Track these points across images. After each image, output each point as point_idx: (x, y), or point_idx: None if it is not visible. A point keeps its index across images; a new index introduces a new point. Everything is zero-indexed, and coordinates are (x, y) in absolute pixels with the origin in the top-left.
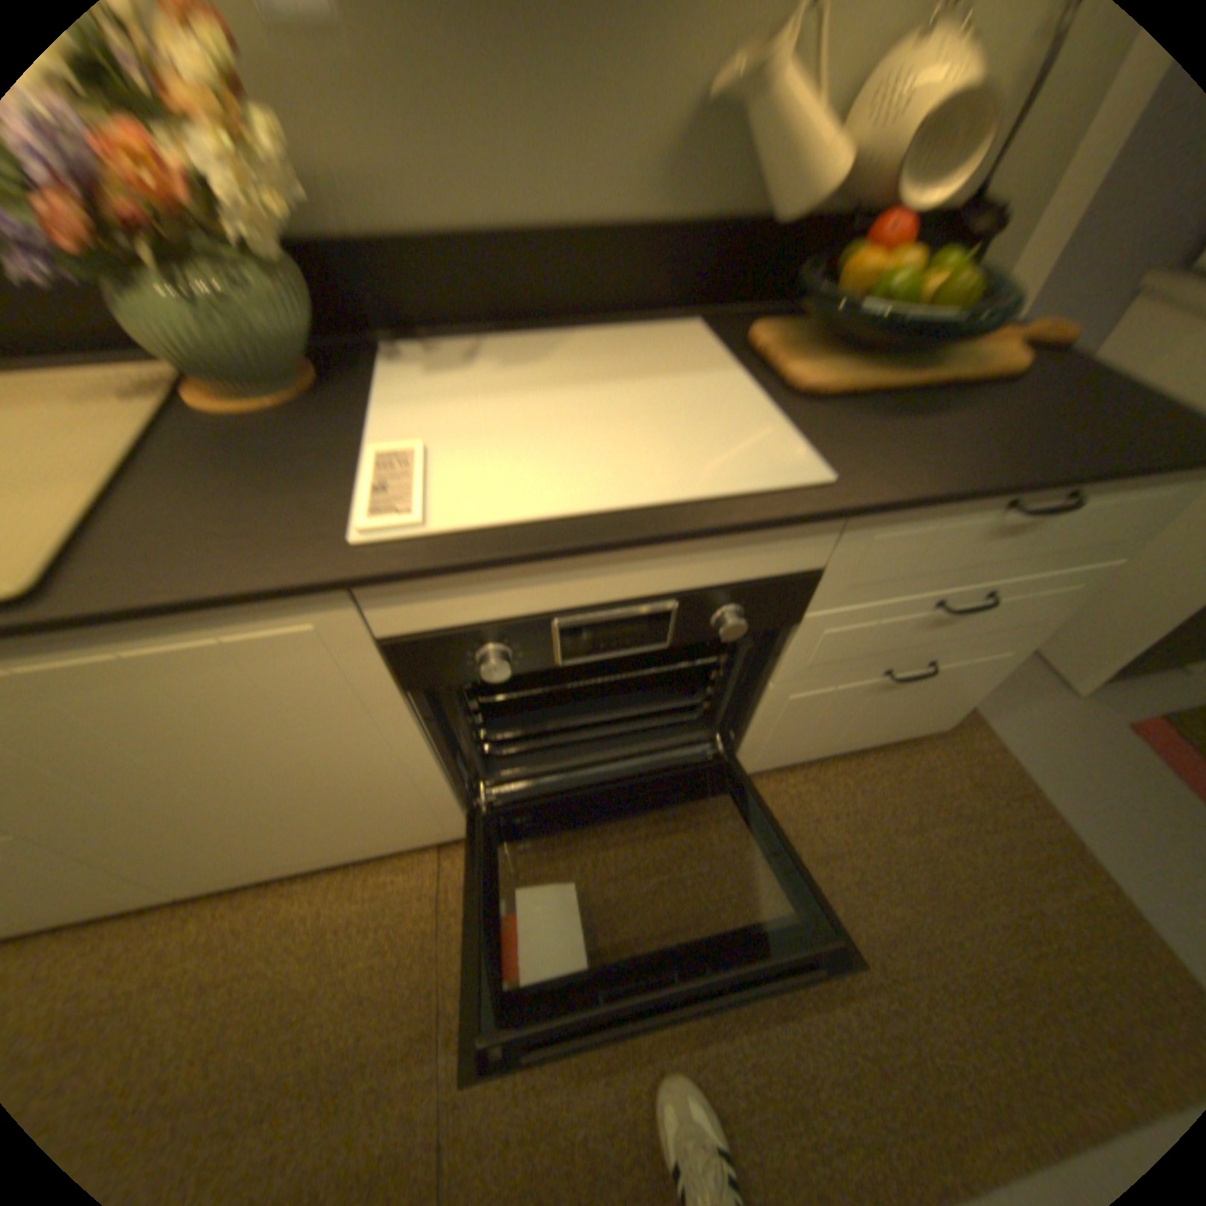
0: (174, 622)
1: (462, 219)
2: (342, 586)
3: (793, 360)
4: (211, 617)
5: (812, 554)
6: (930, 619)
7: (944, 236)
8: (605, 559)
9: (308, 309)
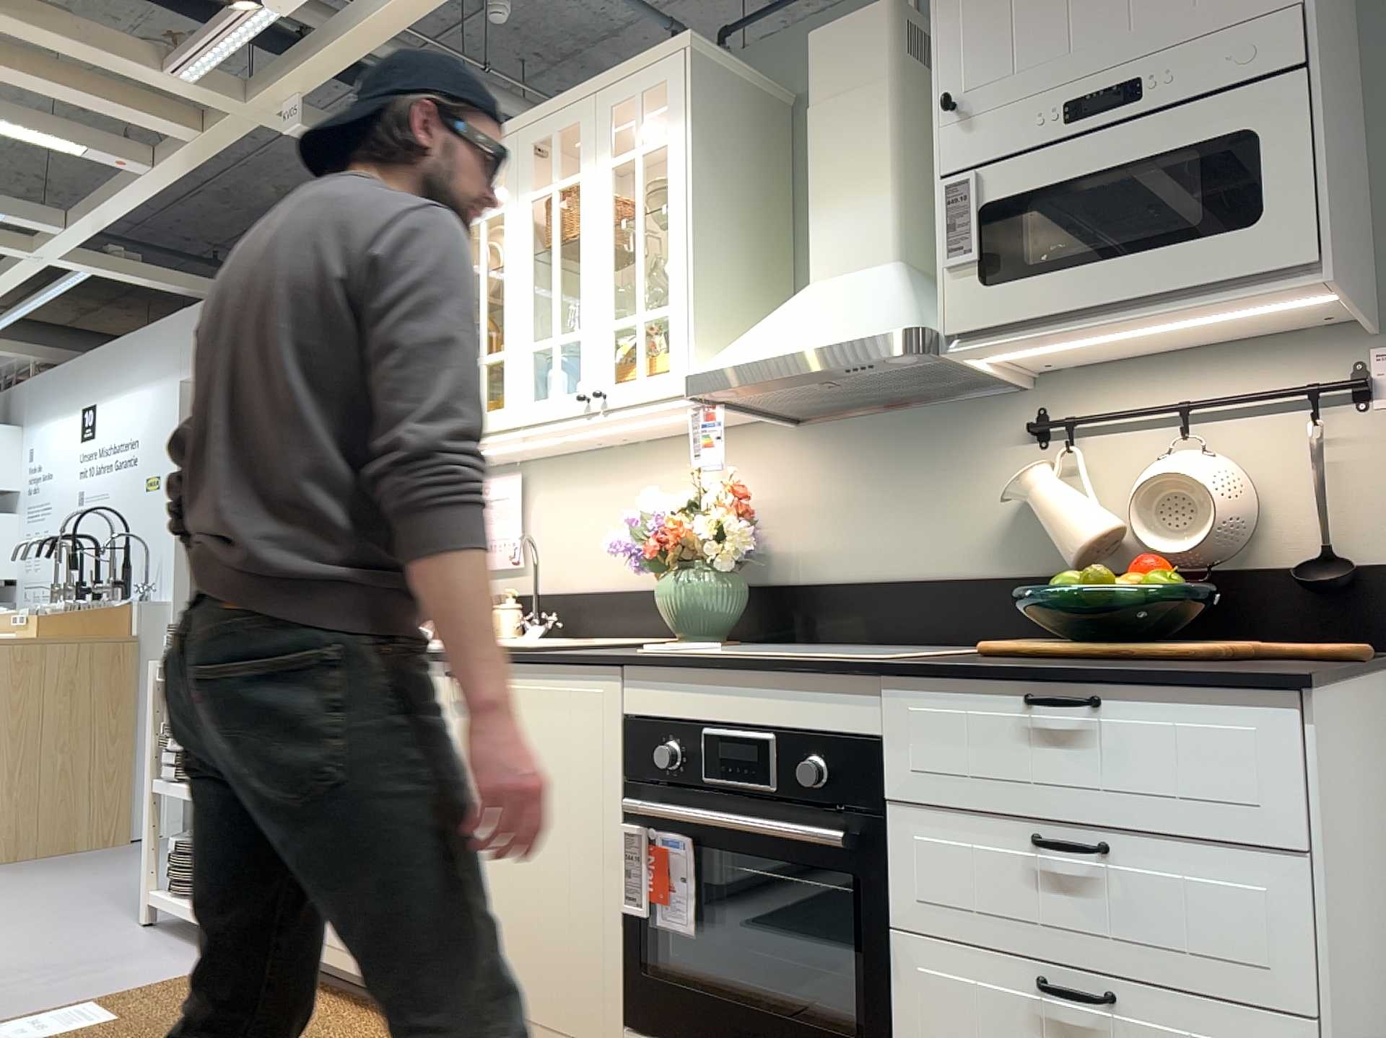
0: (561, 675)
1: (860, 579)
2: (617, 665)
3: (1009, 647)
4: (572, 676)
5: (866, 718)
6: (1038, 869)
7: (1305, 595)
8: (731, 683)
9: (765, 628)
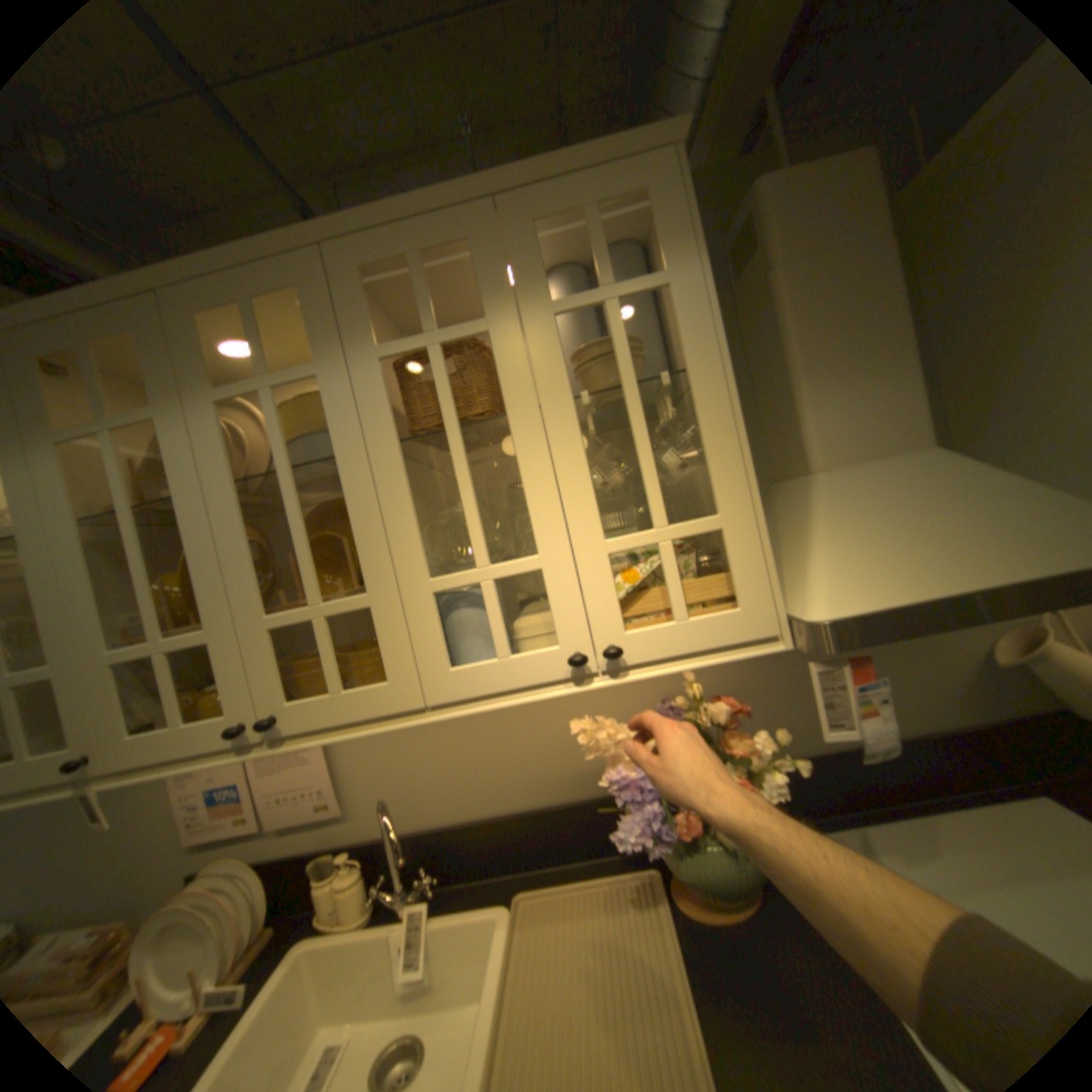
0: None
1: (829, 752)
2: None
3: None
4: None
5: None
6: None
7: None
8: None
9: None
